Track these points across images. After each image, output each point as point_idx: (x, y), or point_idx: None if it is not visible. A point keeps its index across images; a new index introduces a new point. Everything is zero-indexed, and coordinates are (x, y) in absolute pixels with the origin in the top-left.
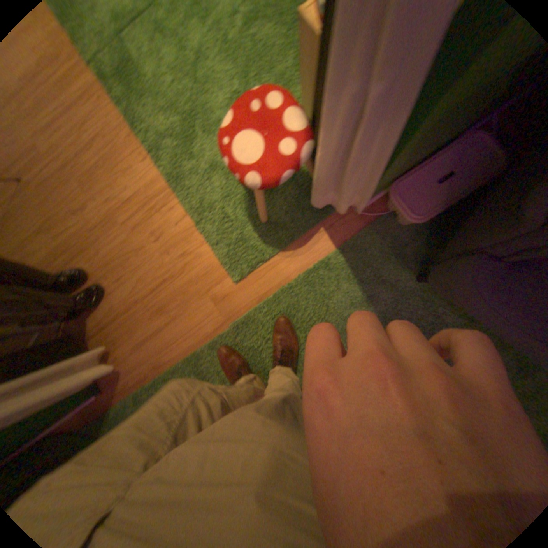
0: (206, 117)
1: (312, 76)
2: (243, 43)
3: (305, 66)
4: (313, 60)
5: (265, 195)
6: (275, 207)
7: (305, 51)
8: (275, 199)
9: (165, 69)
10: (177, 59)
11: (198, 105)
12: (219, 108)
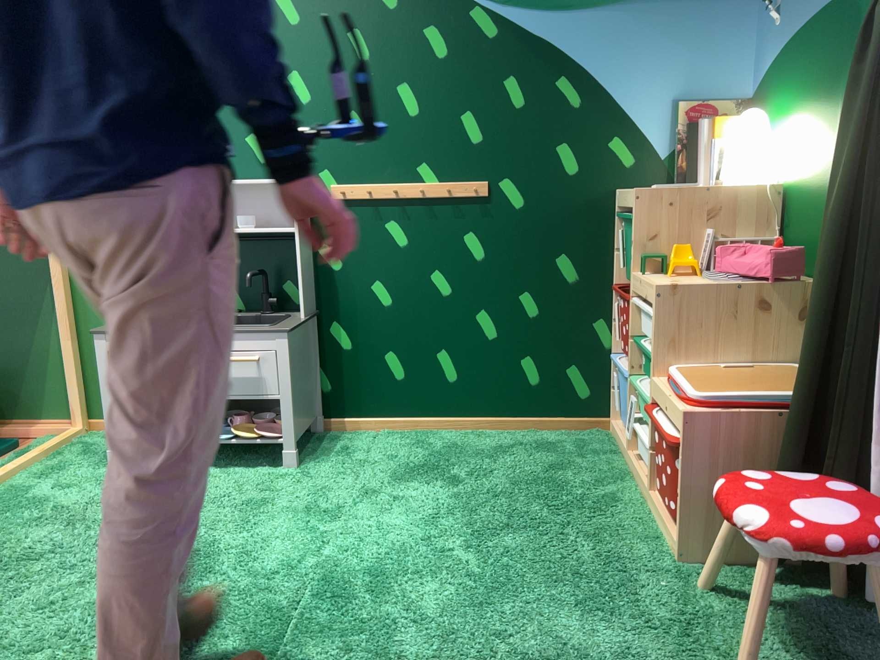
0: (598, 654)
1: (738, 450)
2: (507, 563)
3: (722, 449)
4: (739, 429)
5: (838, 654)
6: (875, 654)
7: (723, 429)
8: (853, 646)
9: (434, 659)
10: (438, 635)
11: (561, 652)
12: (593, 630)
